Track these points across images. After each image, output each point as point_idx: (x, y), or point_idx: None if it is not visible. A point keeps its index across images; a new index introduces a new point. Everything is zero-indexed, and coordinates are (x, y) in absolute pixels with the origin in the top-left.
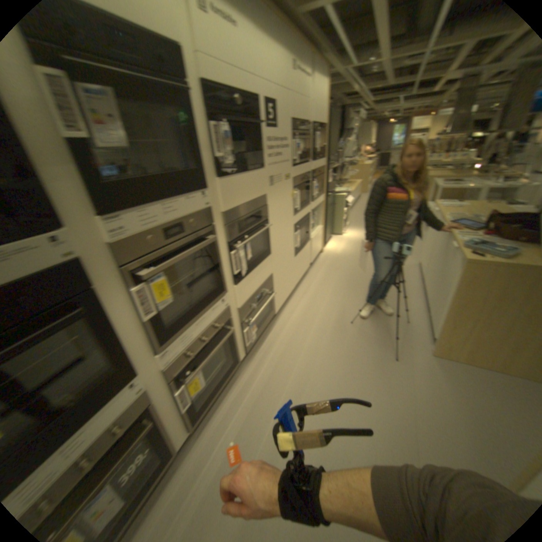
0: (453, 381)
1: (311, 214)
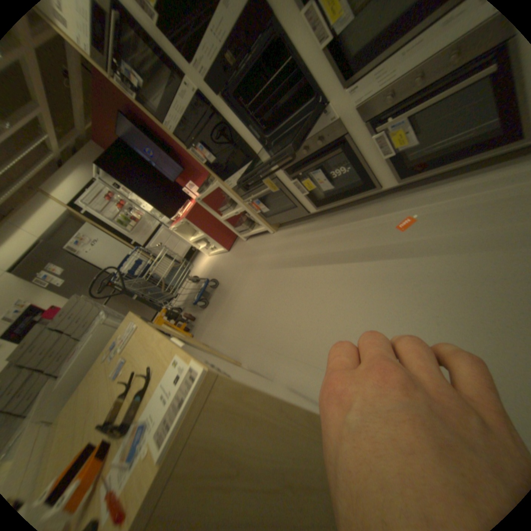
0: None
1: None
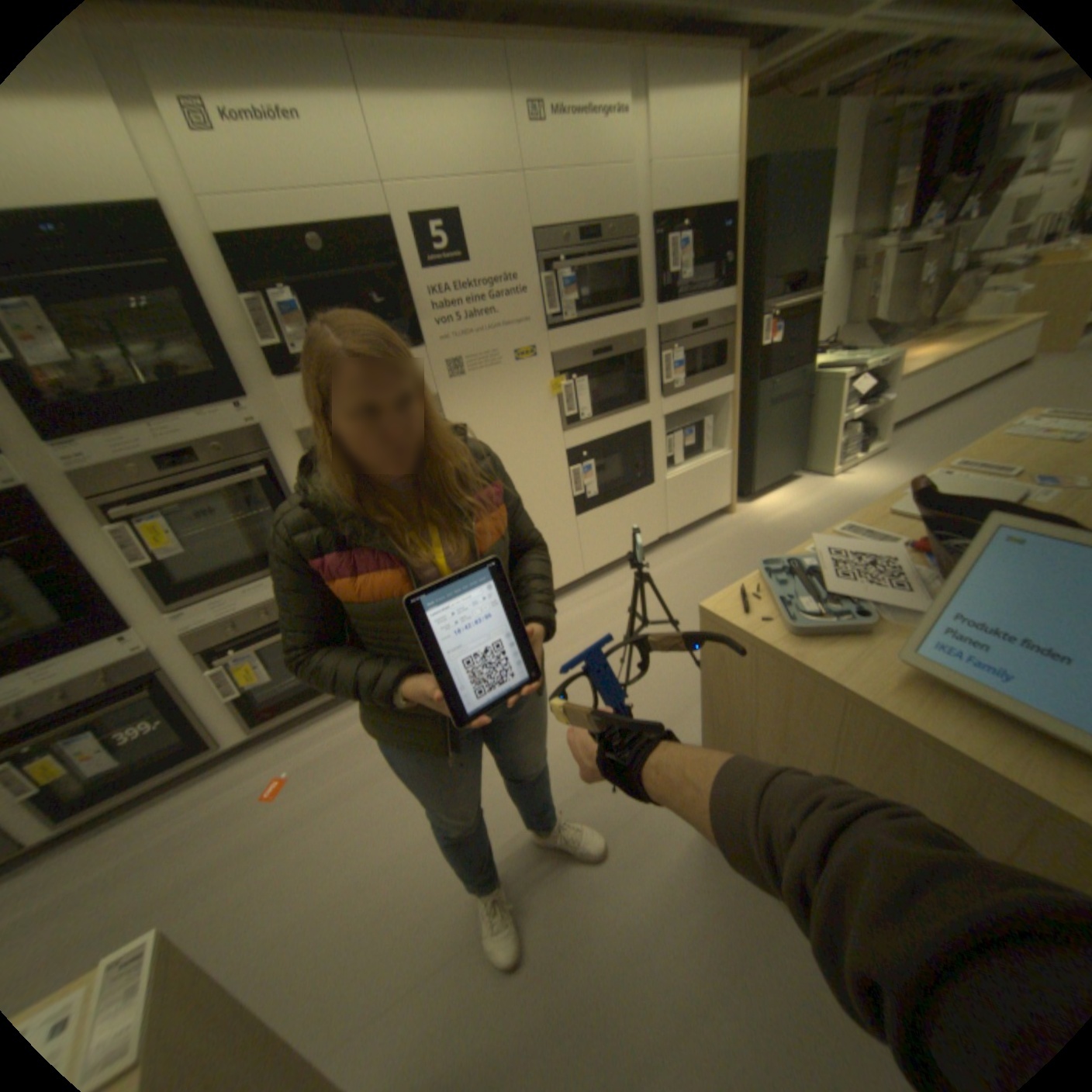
0: (688, 898)
1: (660, 425)
